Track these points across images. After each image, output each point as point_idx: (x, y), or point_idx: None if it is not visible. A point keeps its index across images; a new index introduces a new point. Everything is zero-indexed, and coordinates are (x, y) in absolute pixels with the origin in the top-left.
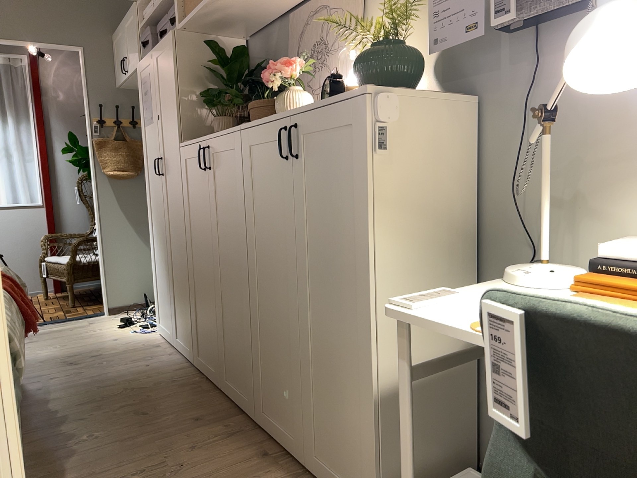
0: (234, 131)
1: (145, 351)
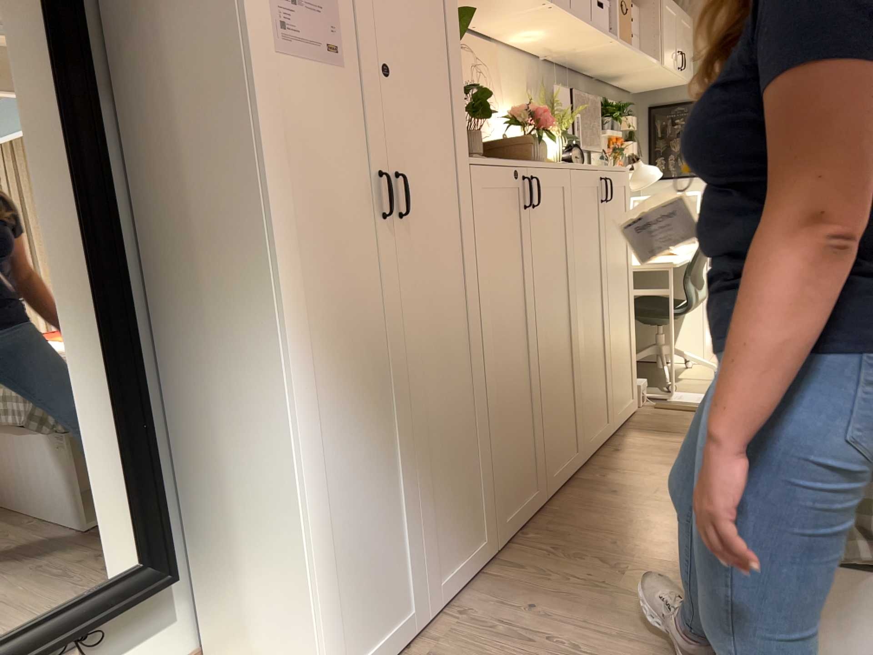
0: (564, 168)
1: None
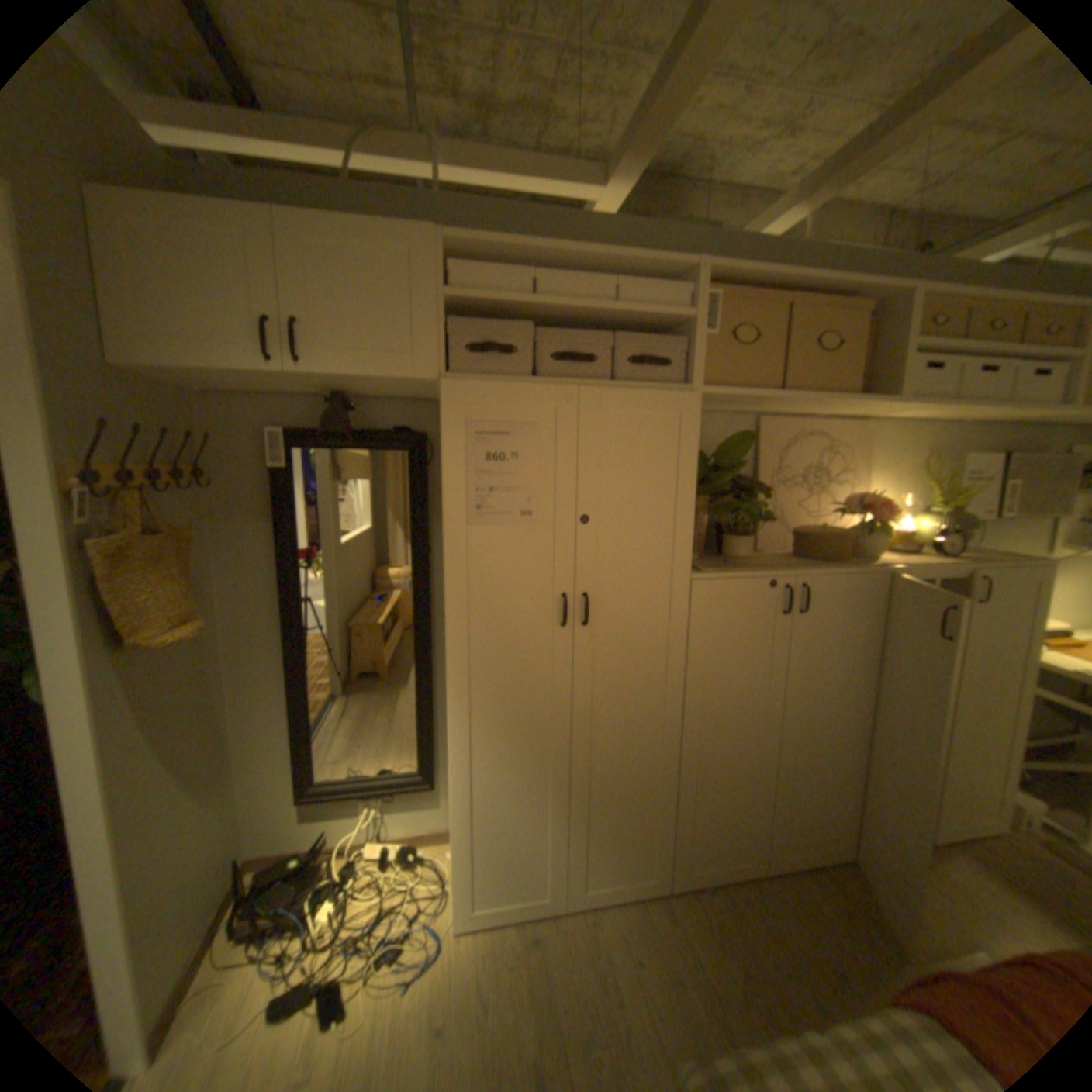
0: (878, 573)
1: (553, 967)
